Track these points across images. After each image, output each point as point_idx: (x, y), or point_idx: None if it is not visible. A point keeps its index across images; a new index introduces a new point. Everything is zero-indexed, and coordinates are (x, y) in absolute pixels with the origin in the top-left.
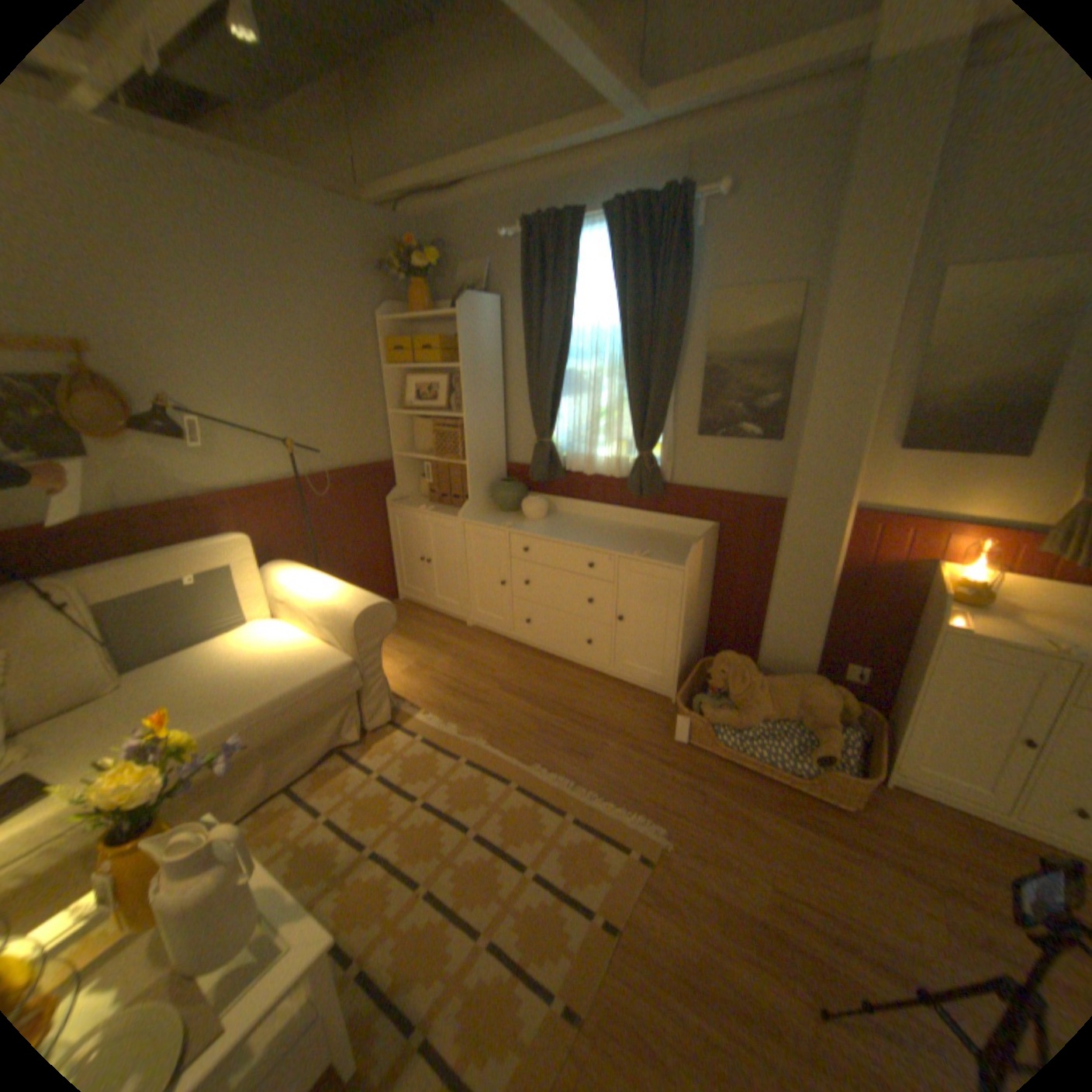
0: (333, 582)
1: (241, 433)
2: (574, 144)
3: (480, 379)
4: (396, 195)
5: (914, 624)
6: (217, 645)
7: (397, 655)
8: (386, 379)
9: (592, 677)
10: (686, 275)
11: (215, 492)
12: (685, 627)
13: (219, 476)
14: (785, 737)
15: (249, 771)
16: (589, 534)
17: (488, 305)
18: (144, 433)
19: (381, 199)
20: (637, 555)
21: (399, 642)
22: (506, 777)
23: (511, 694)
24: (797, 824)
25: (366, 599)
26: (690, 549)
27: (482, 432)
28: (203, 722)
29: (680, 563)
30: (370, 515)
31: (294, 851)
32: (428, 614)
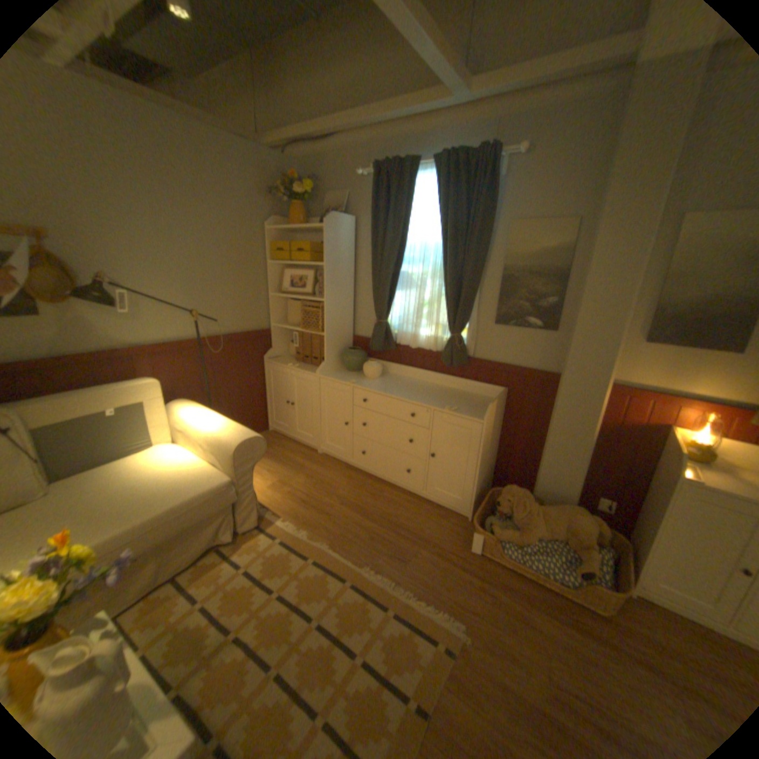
0: (220, 419)
1: (159, 304)
2: (414, 113)
3: (337, 275)
4: (284, 142)
5: (652, 471)
6: (127, 464)
7: (265, 473)
8: (269, 271)
9: (409, 498)
10: (492, 209)
11: (136, 347)
12: (481, 465)
13: (140, 335)
14: (556, 554)
15: (143, 567)
16: (412, 391)
17: (346, 223)
18: (84, 302)
19: (273, 145)
20: (448, 410)
21: (267, 464)
22: (343, 577)
23: (348, 509)
24: (565, 625)
25: (244, 434)
26: (486, 407)
27: (337, 313)
28: (109, 529)
29: (480, 417)
30: (251, 369)
31: (174, 634)
32: (289, 443)
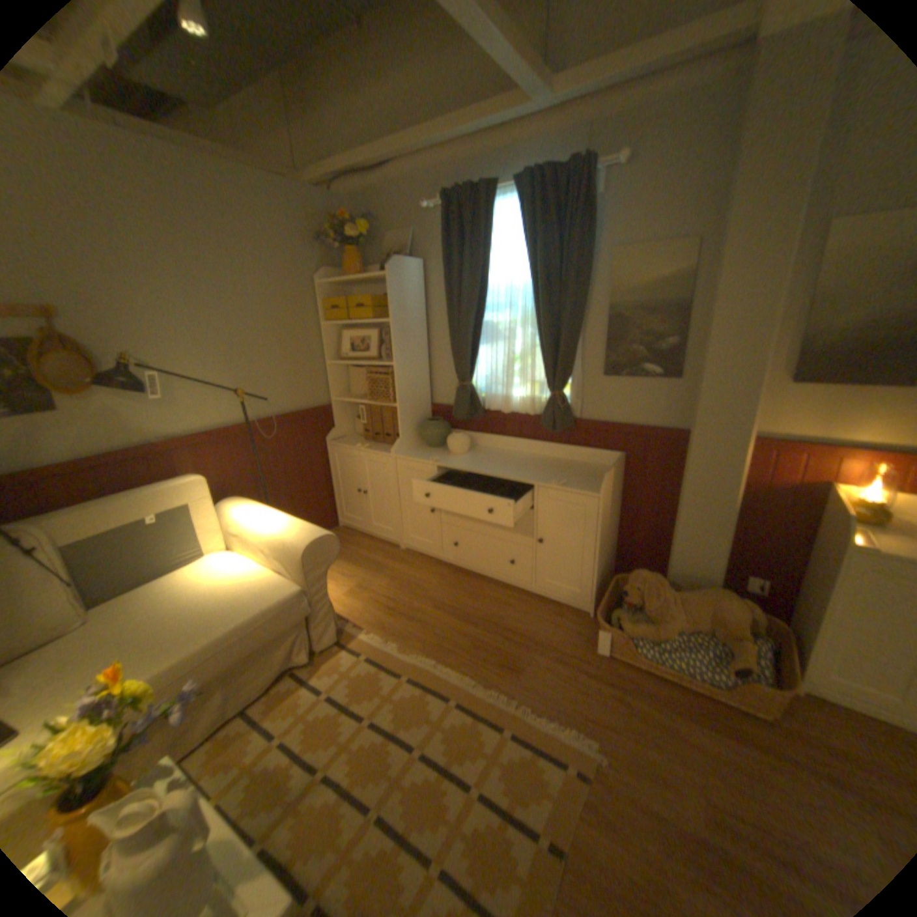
0: (281, 517)
1: (198, 385)
2: (486, 126)
3: (407, 332)
4: (330, 177)
5: (811, 540)
6: (176, 579)
7: (340, 578)
8: (325, 334)
9: (516, 594)
10: (590, 235)
11: (174, 438)
12: (601, 548)
13: (178, 424)
14: (701, 650)
15: (206, 700)
16: (509, 466)
17: (413, 268)
18: (109, 389)
19: (317, 181)
20: (555, 484)
21: (340, 566)
22: (445, 695)
23: (444, 613)
24: (720, 734)
25: (312, 532)
26: (601, 477)
27: (410, 378)
28: (162, 657)
29: (595, 491)
30: (312, 454)
31: (250, 777)
32: (365, 540)
